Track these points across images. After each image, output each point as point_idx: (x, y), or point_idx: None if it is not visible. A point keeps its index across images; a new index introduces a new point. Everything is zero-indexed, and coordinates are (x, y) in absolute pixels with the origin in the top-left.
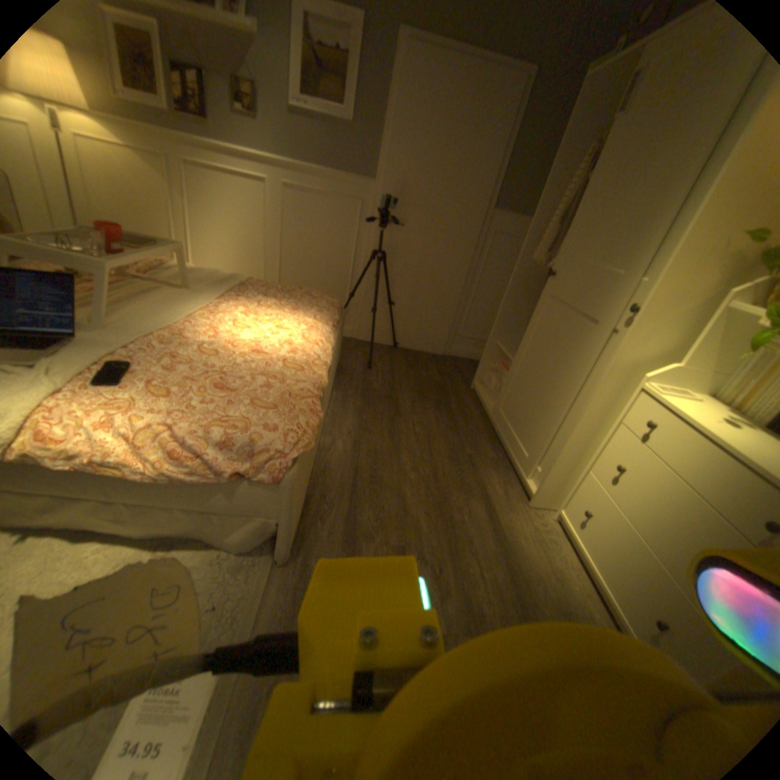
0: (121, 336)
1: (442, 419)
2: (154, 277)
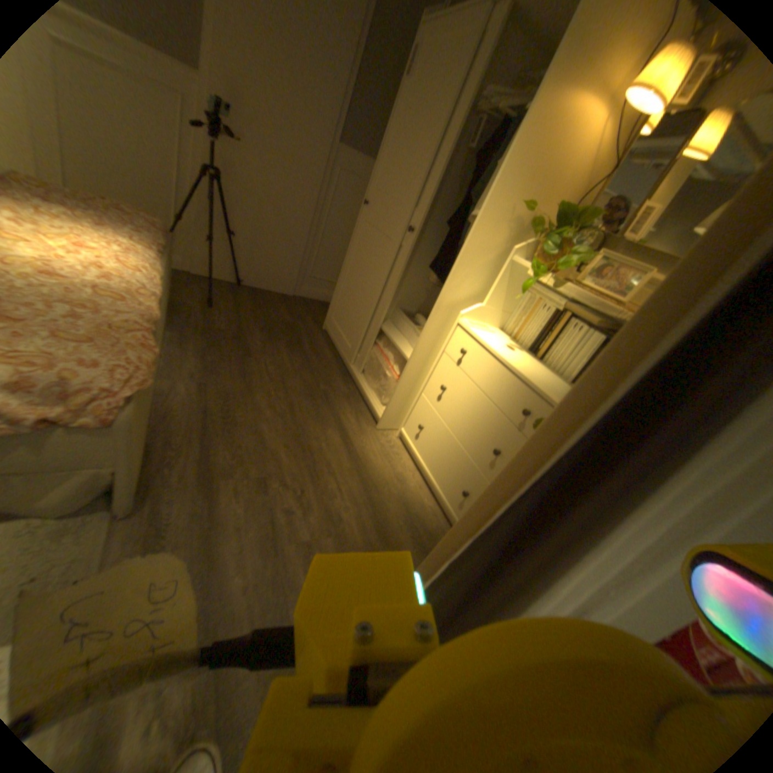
0: None
1: (297, 358)
2: None
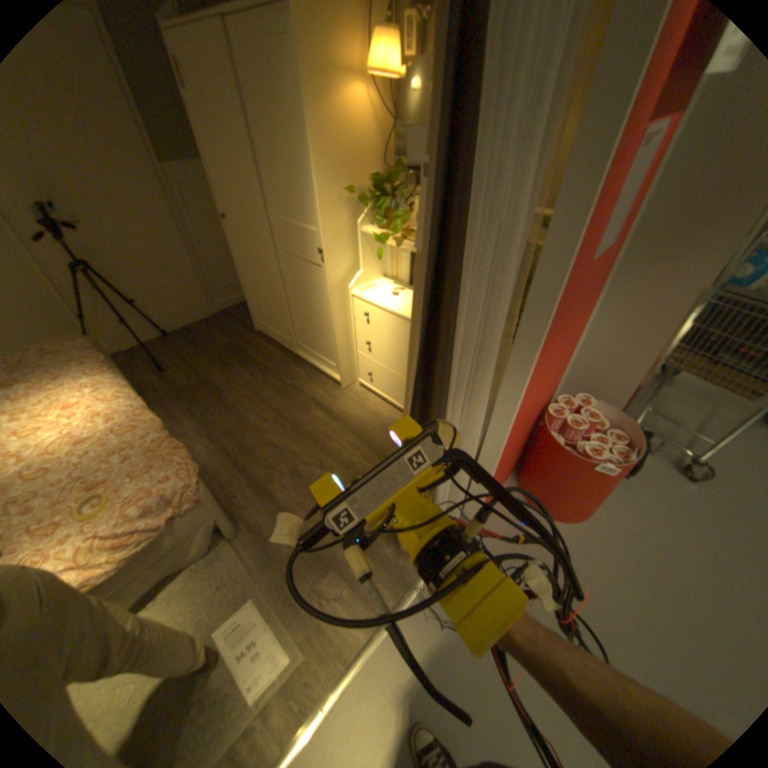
0: None
1: (254, 372)
2: None
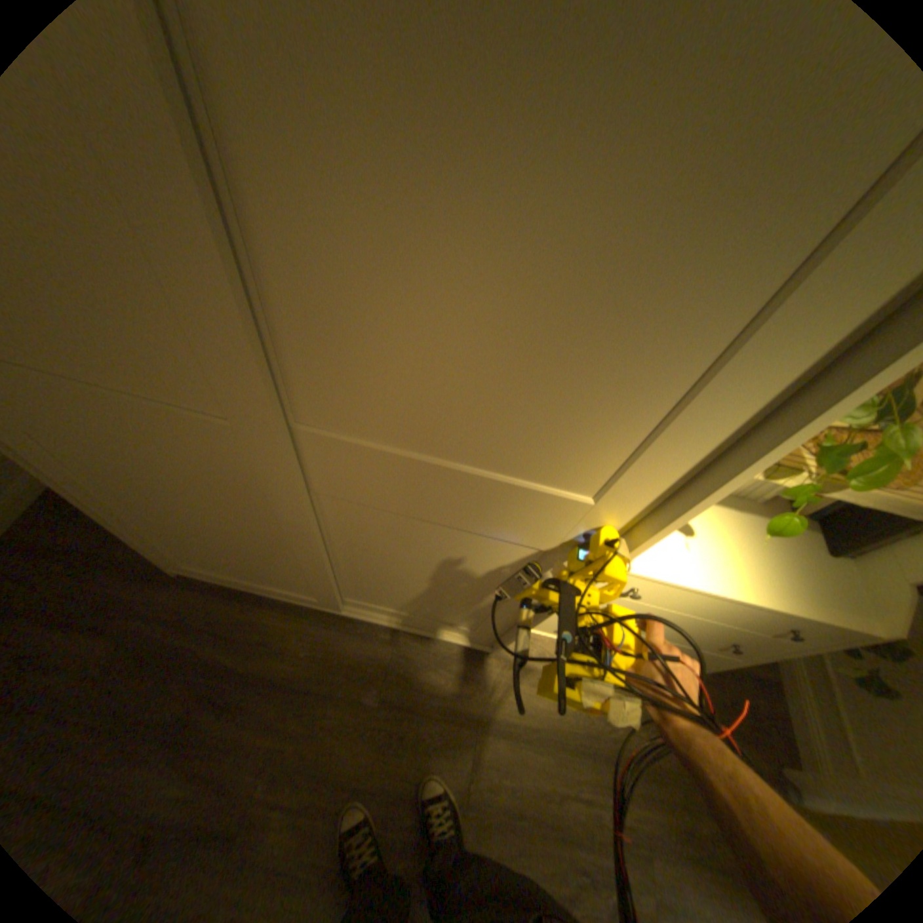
0: None
1: (270, 715)
2: None
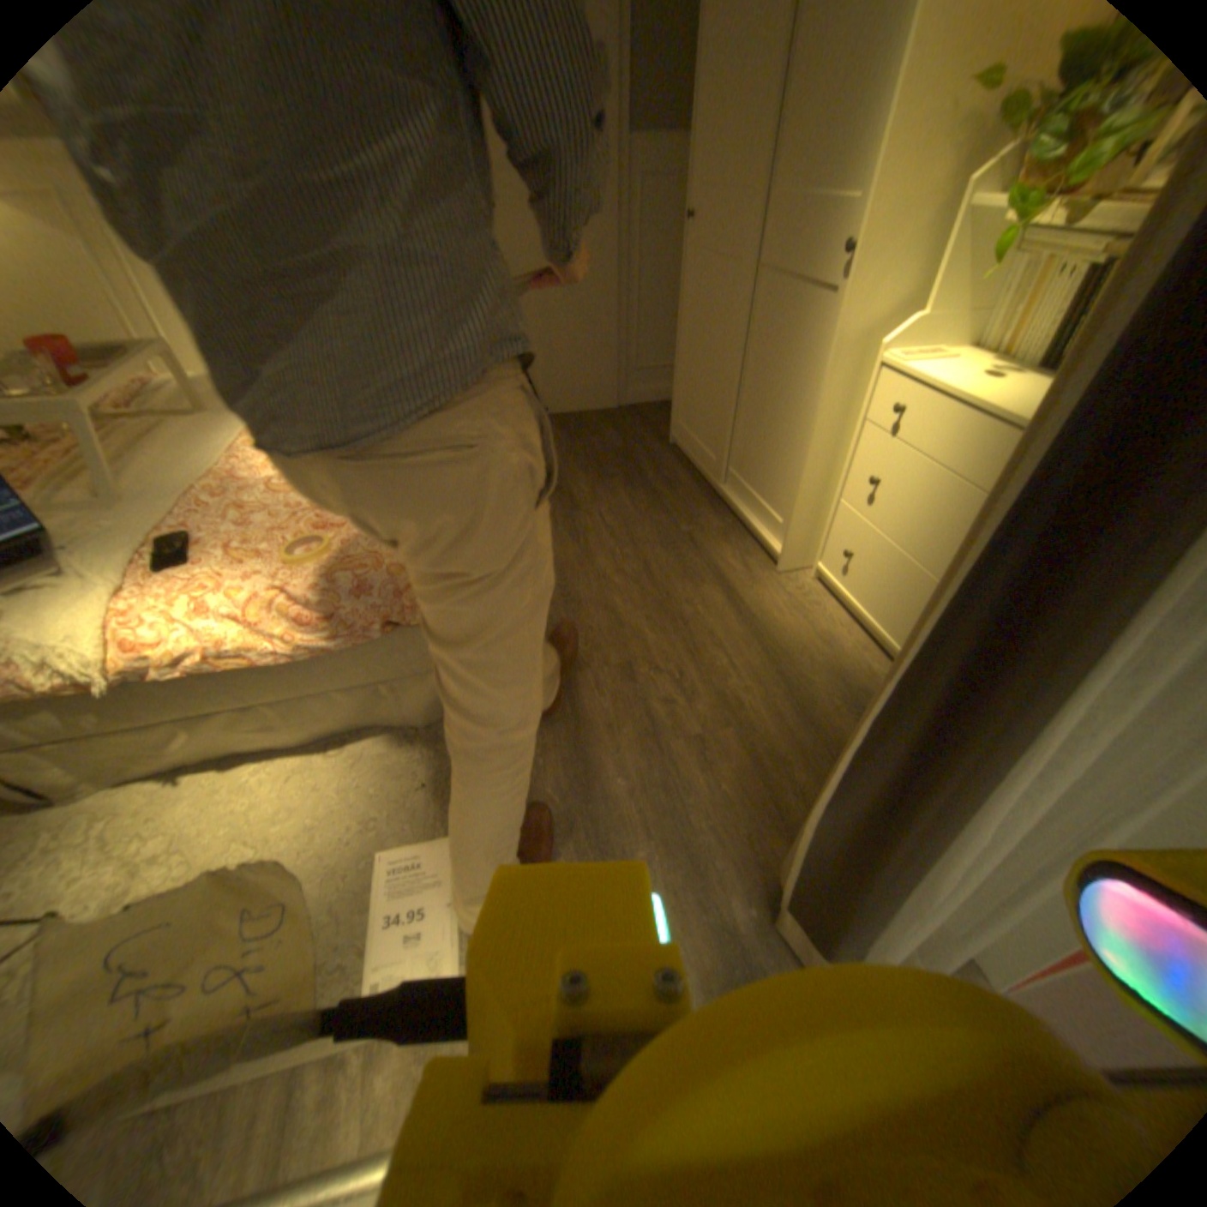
0: (155, 502)
1: (640, 498)
2: (147, 409)
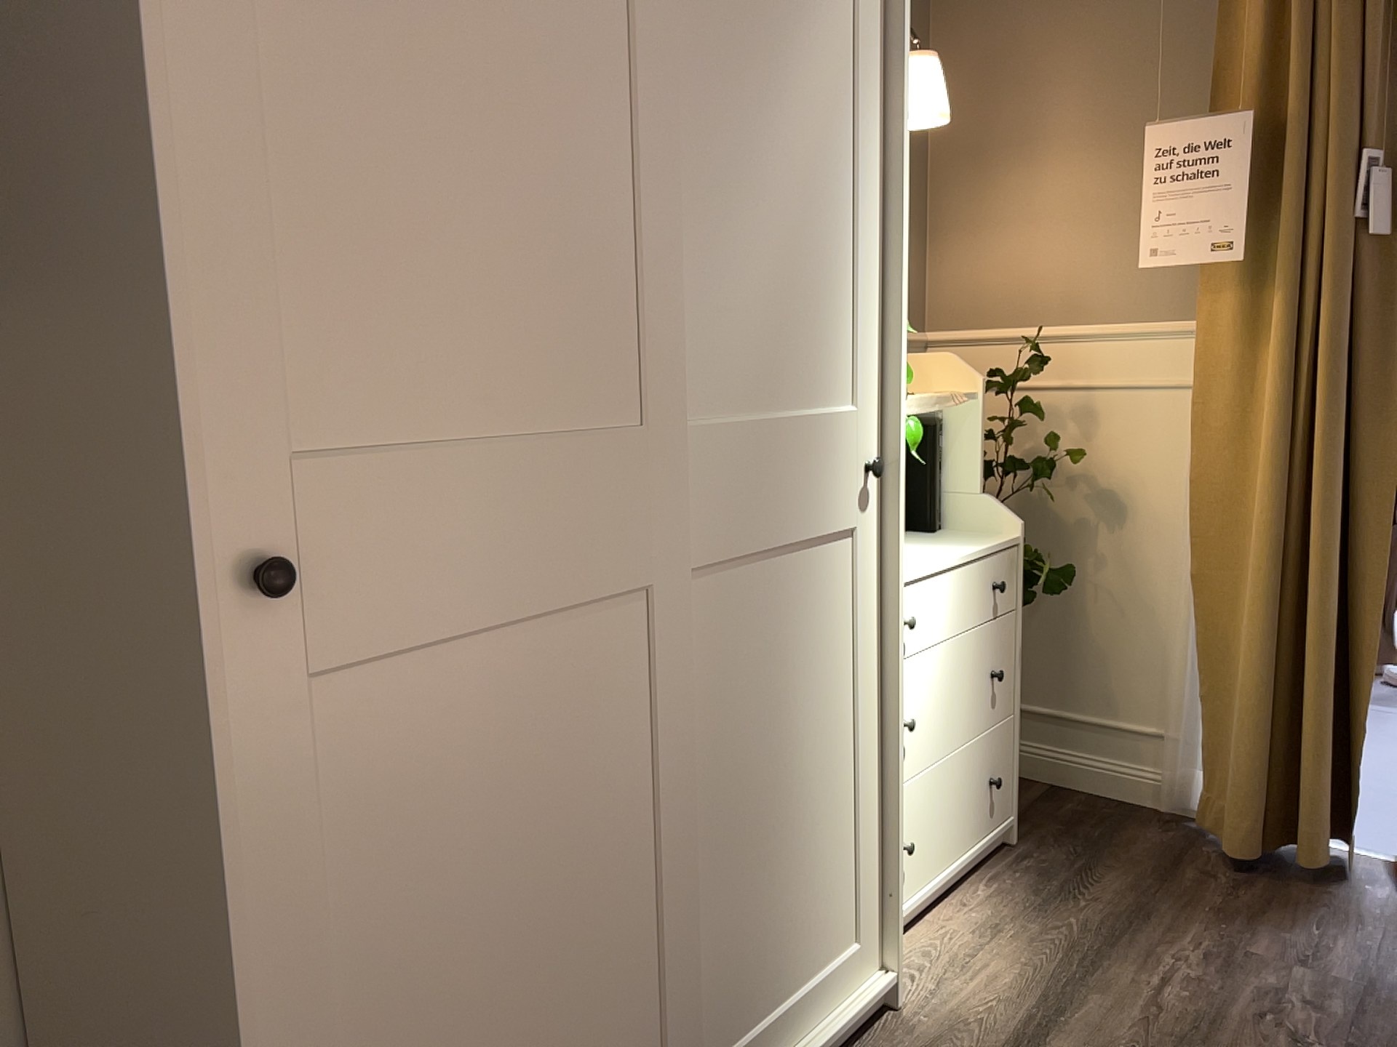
0: None
1: None
2: None
